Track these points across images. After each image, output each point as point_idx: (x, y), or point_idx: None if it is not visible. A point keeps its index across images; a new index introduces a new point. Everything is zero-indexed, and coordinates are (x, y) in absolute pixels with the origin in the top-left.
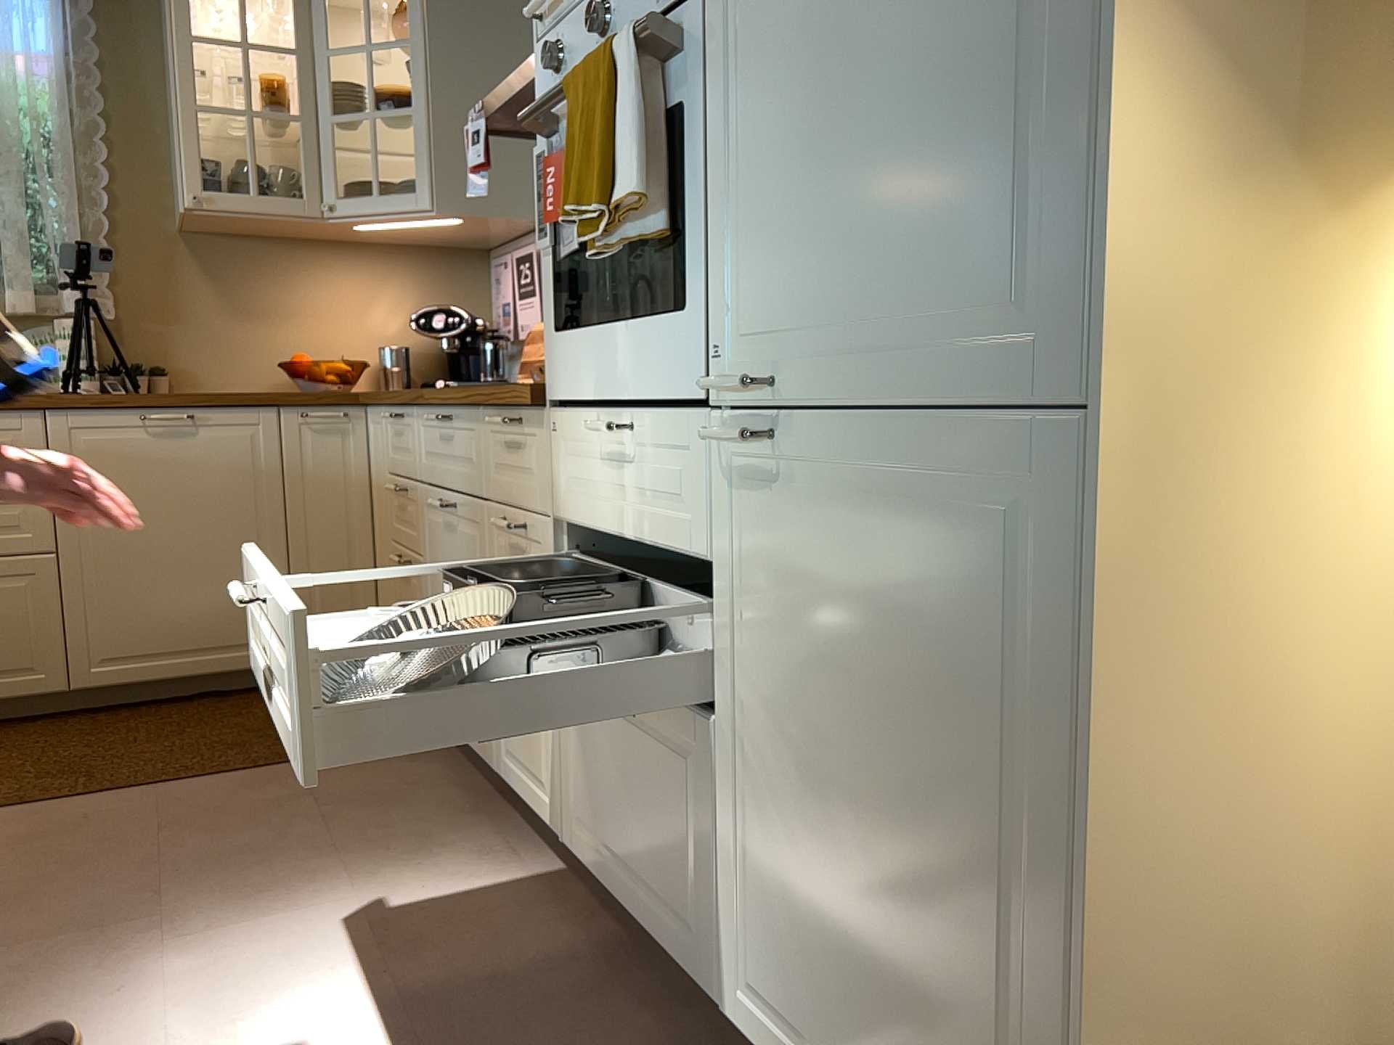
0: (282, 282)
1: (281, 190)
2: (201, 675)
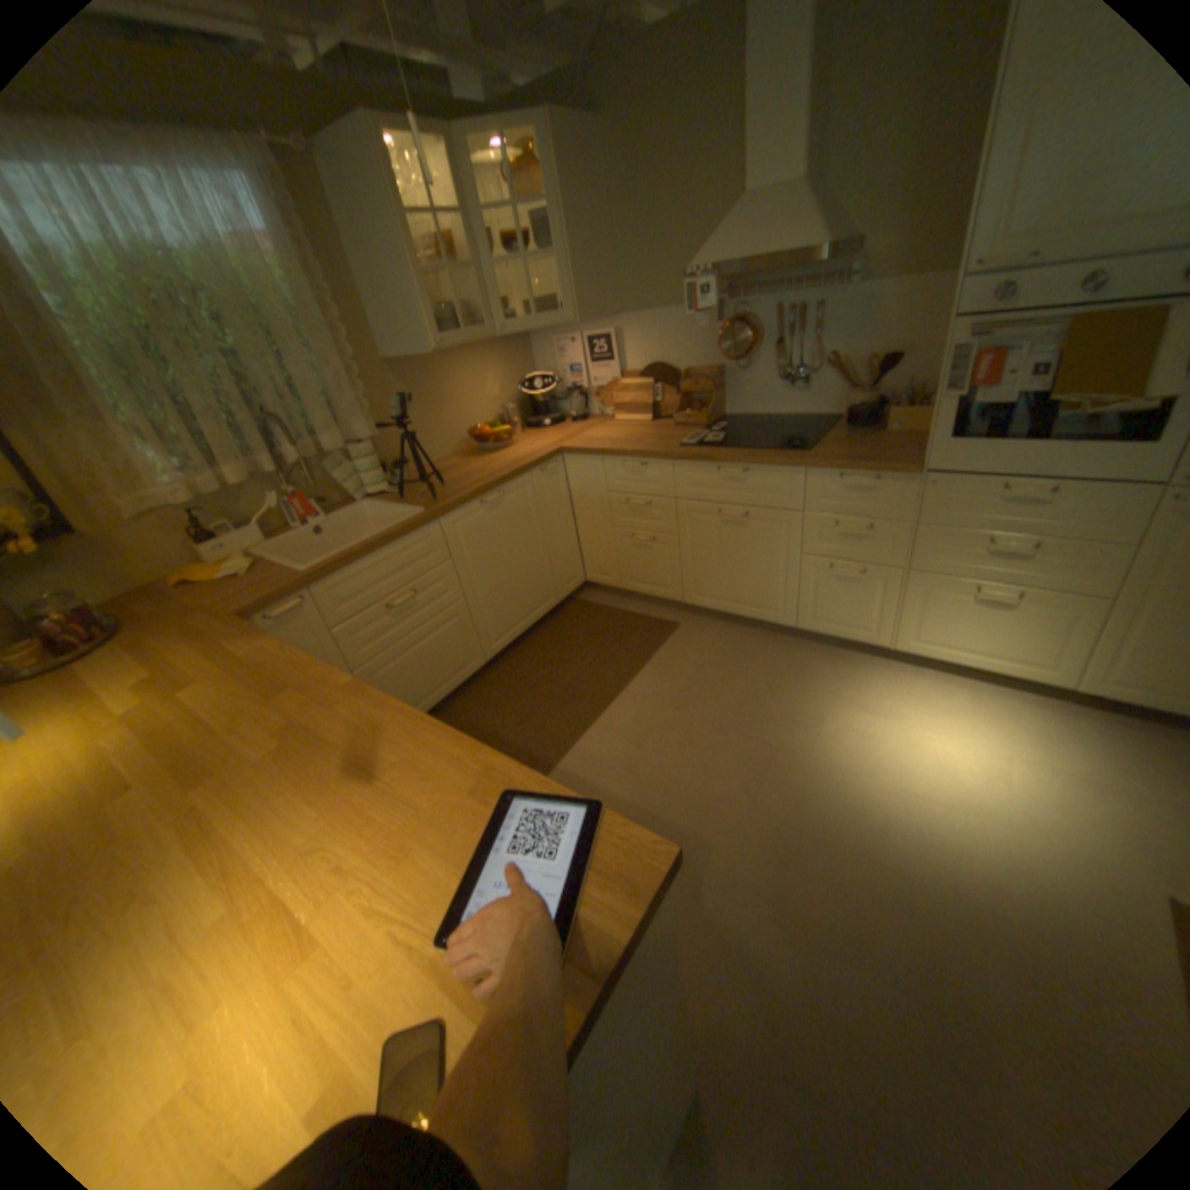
0: (441, 380)
1: (464, 321)
2: (530, 627)
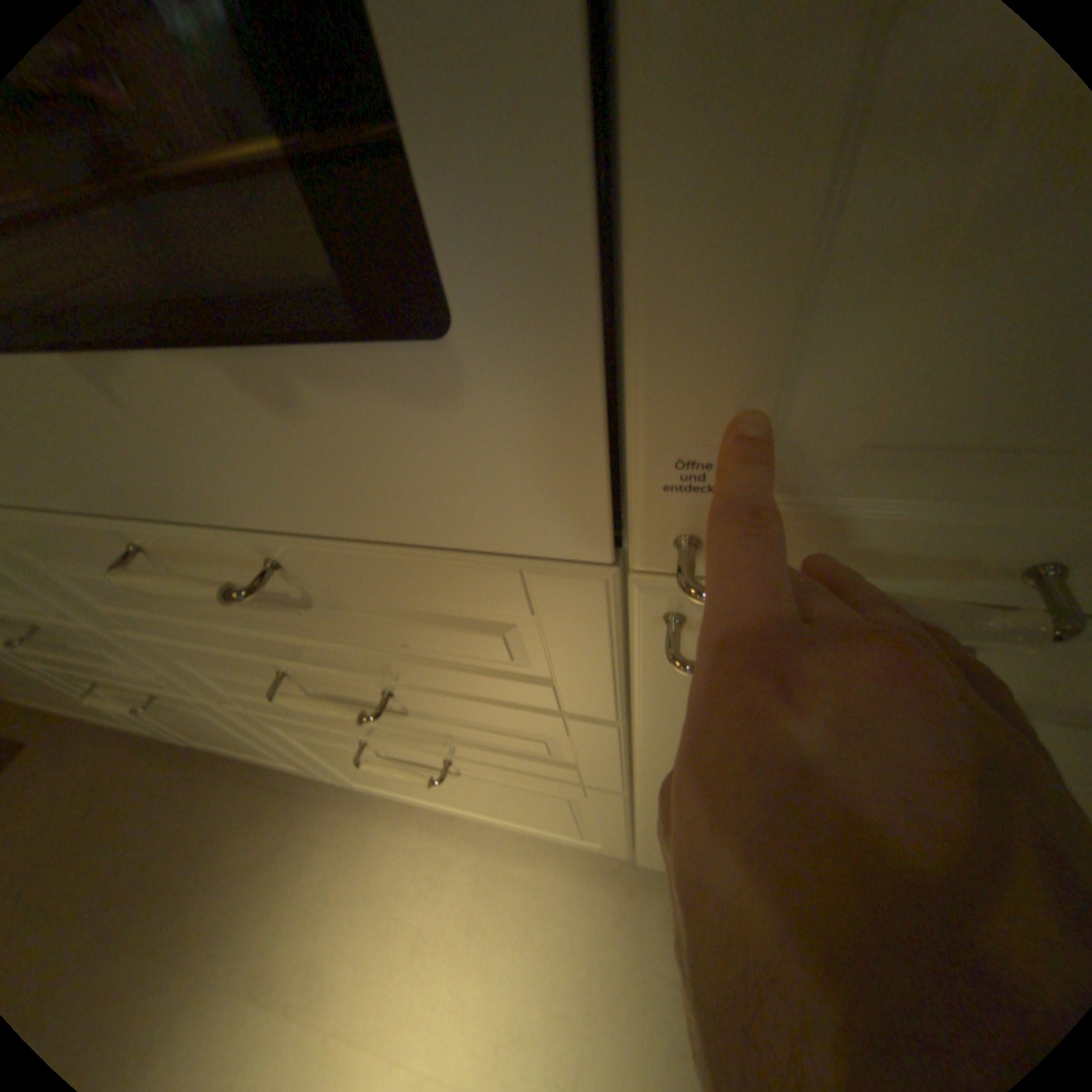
0: None
1: None
2: None
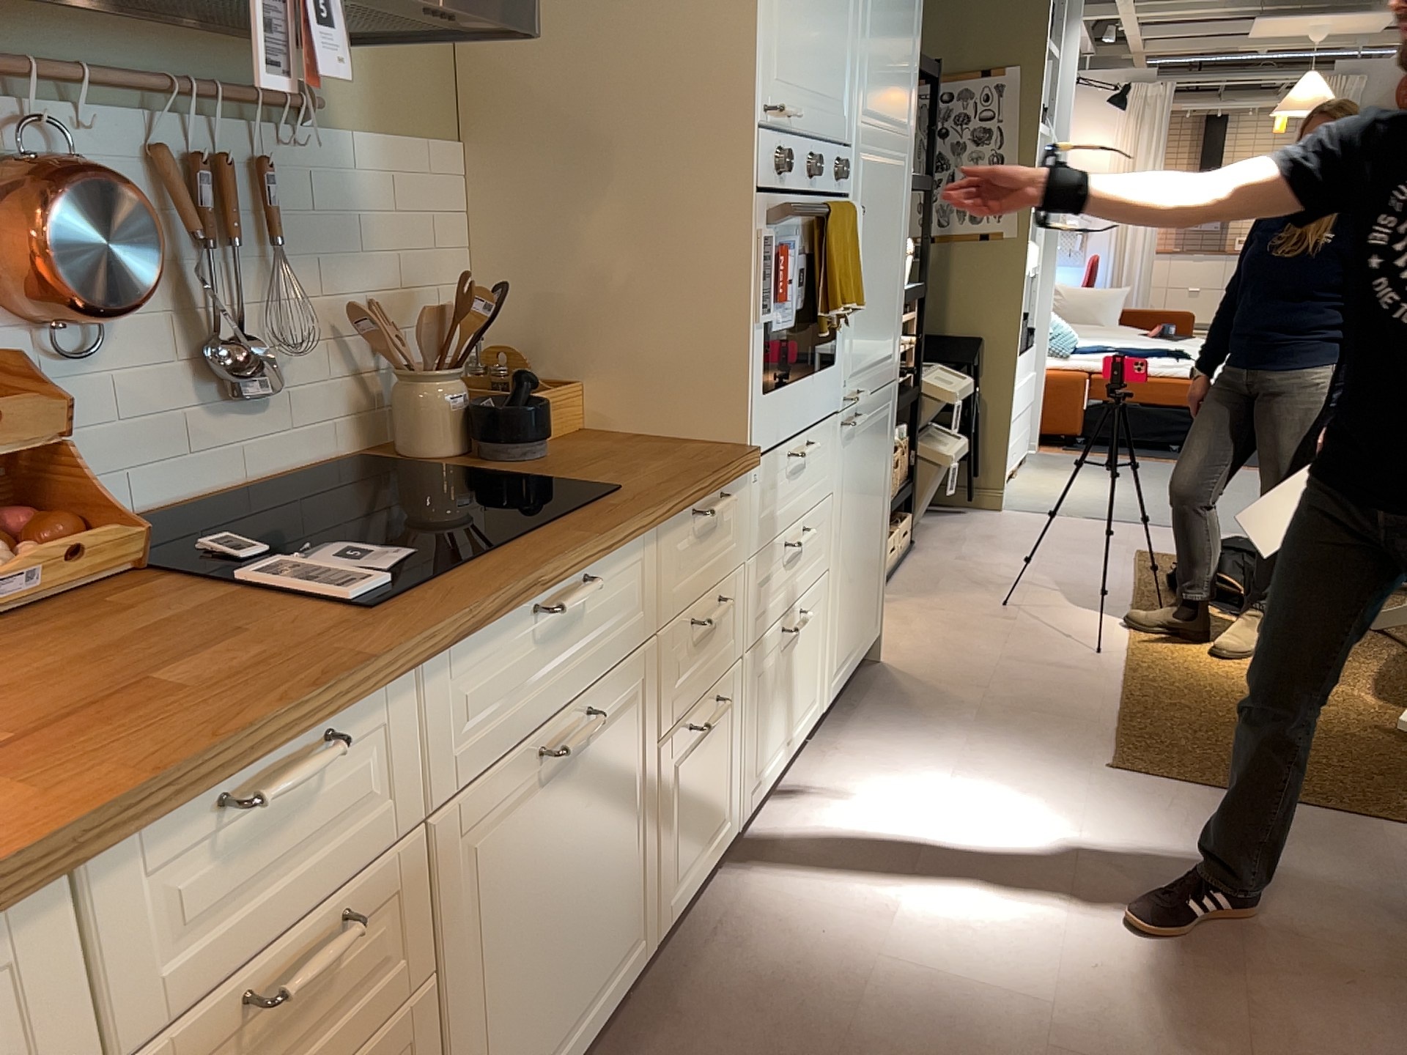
0: None
1: None
2: None
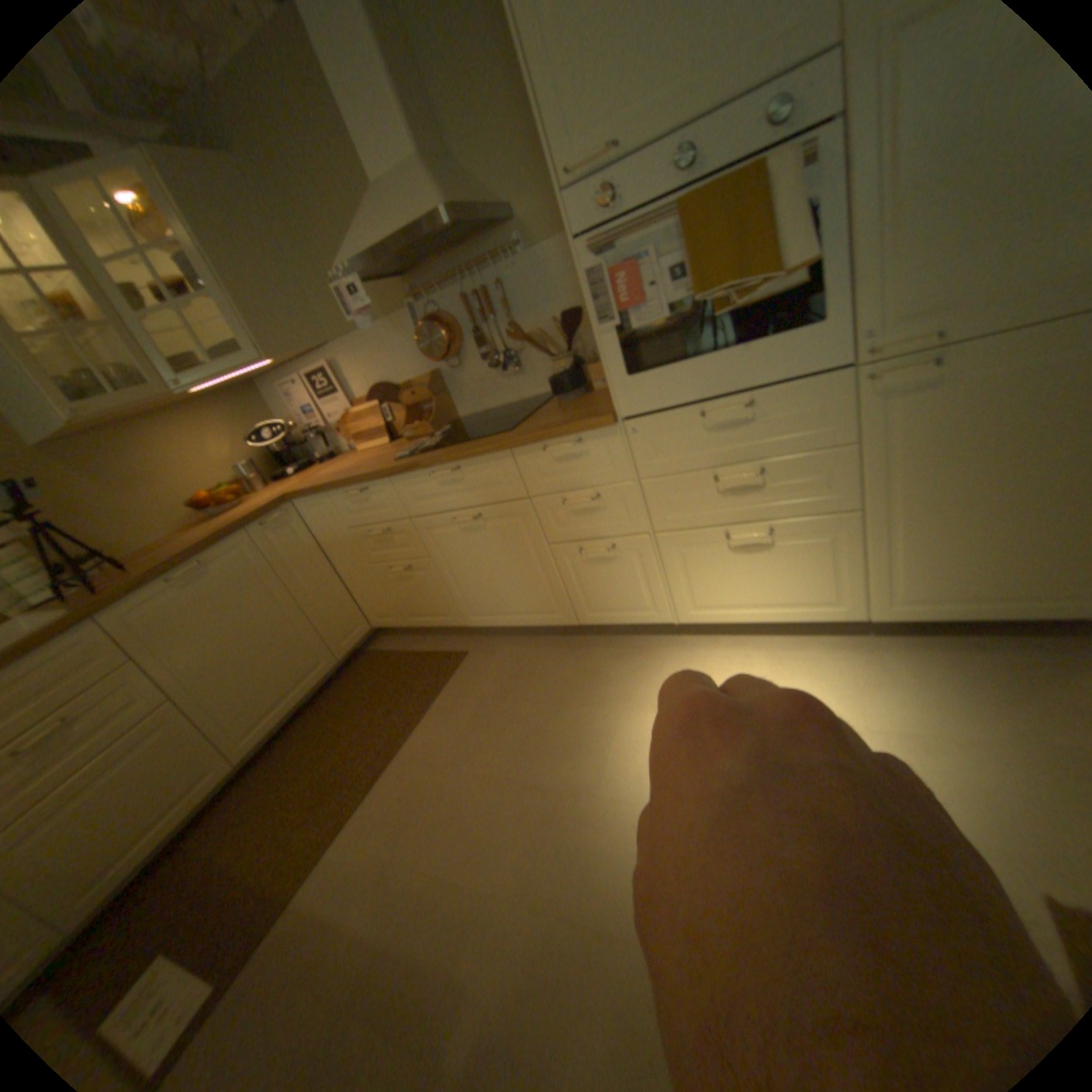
0: (136, 451)
1: (121, 382)
2: (297, 701)
